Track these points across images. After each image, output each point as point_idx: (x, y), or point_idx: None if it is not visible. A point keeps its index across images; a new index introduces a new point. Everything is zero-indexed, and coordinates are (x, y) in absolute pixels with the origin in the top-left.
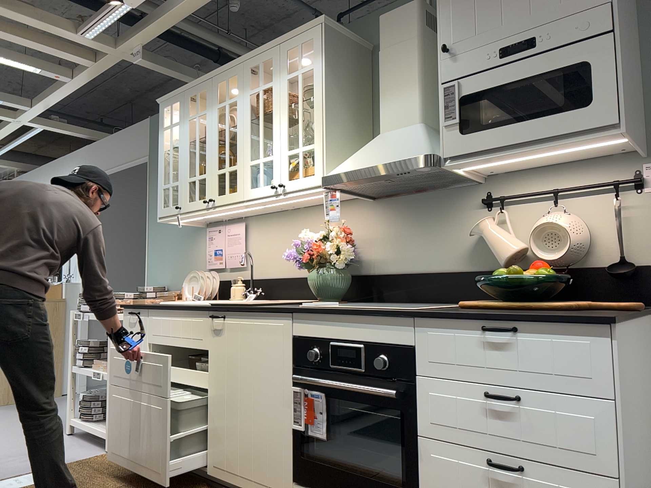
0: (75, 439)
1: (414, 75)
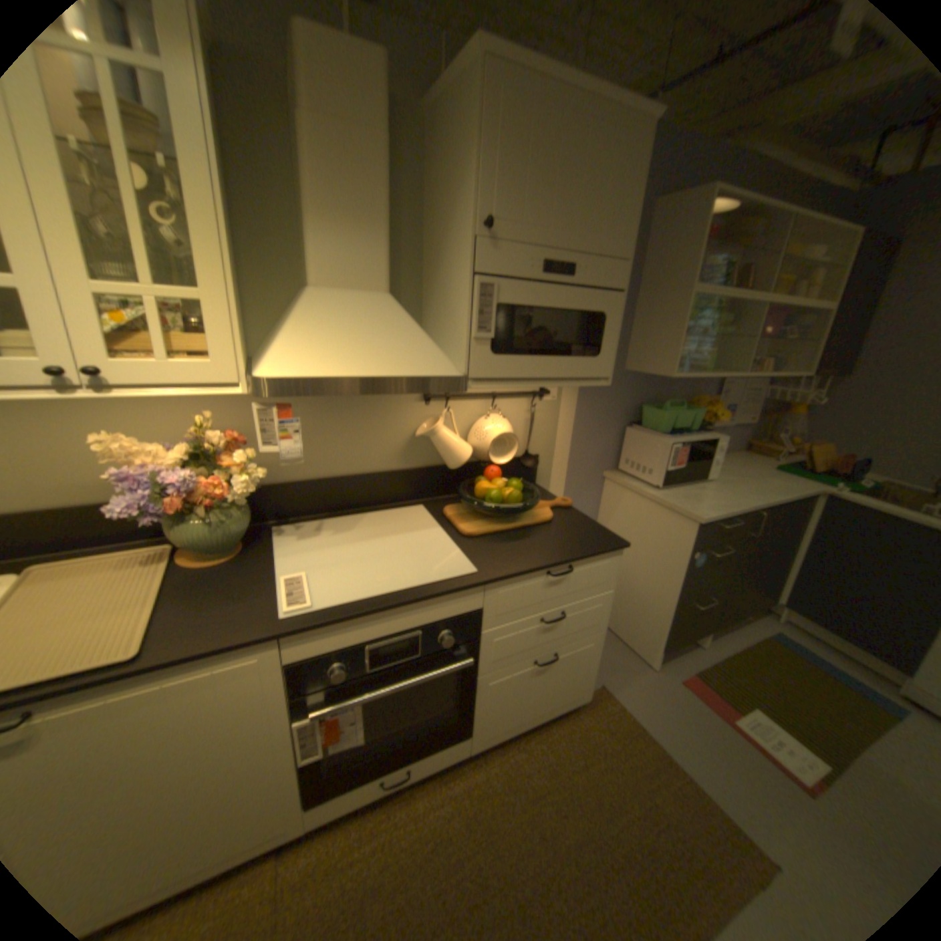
0: None
1: (381, 203)
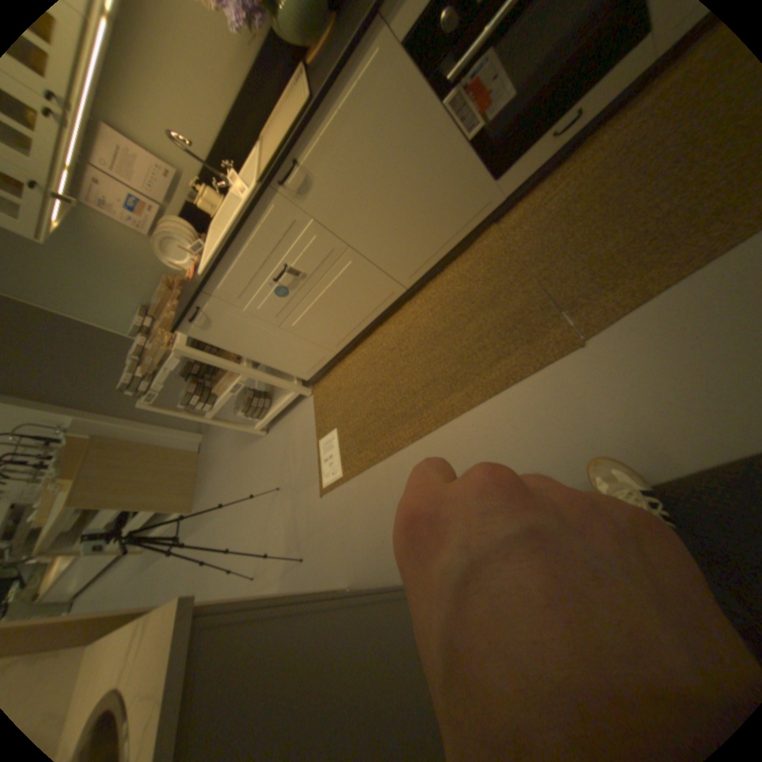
0: (279, 427)
1: None
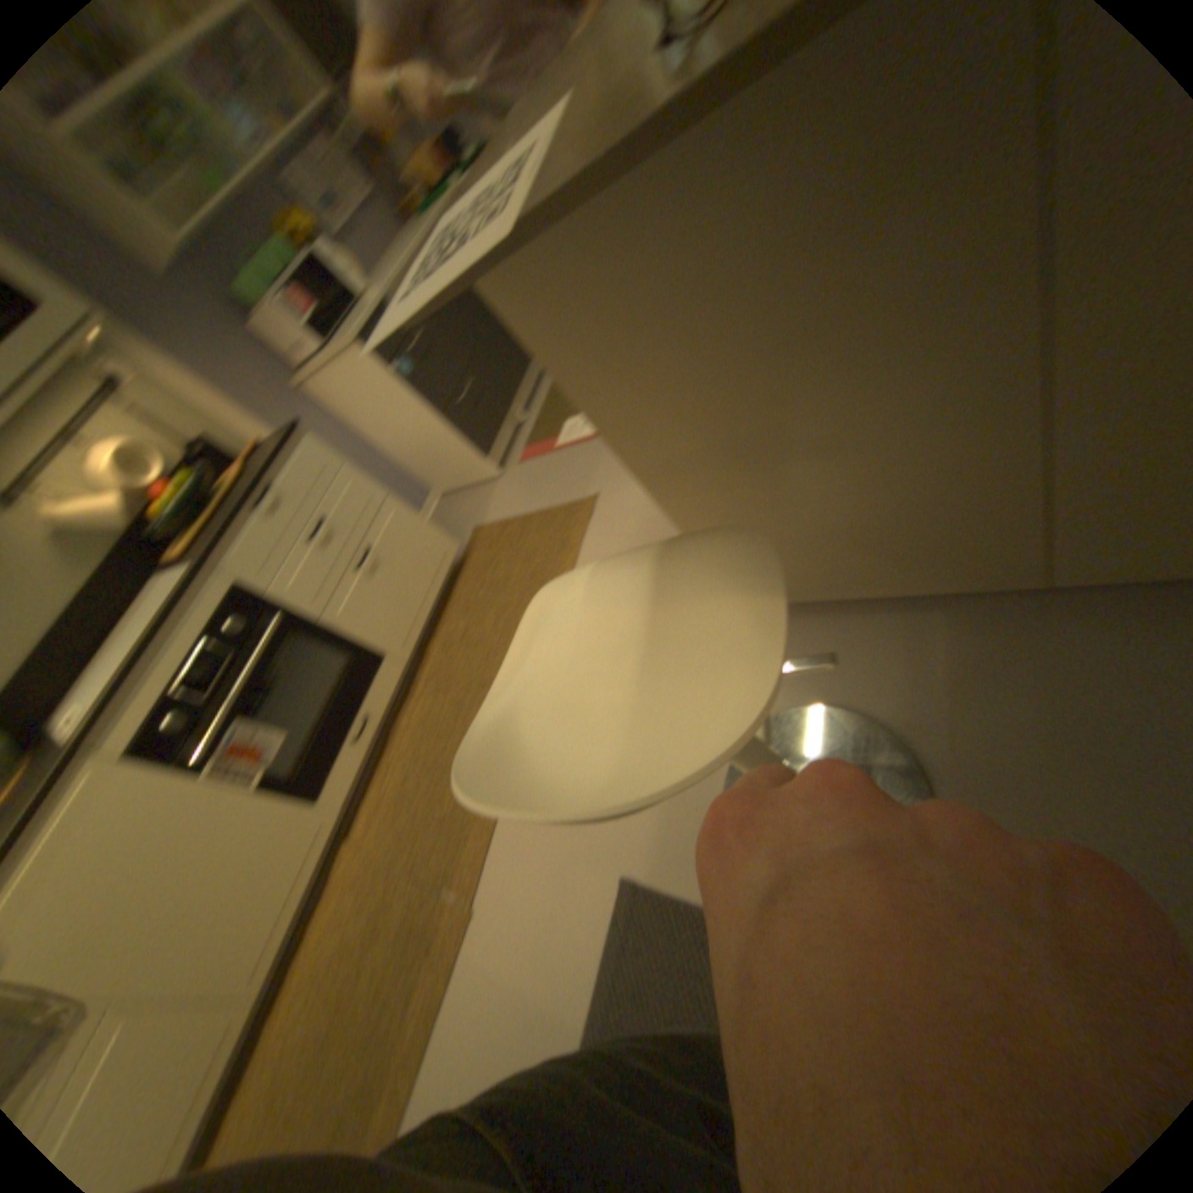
0: None
1: None
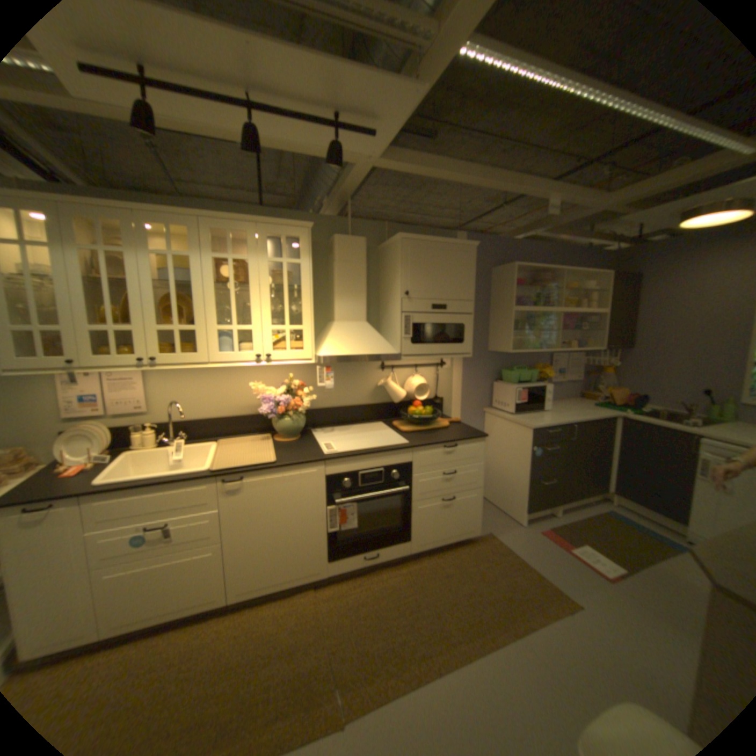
0: None
1: (363, 289)
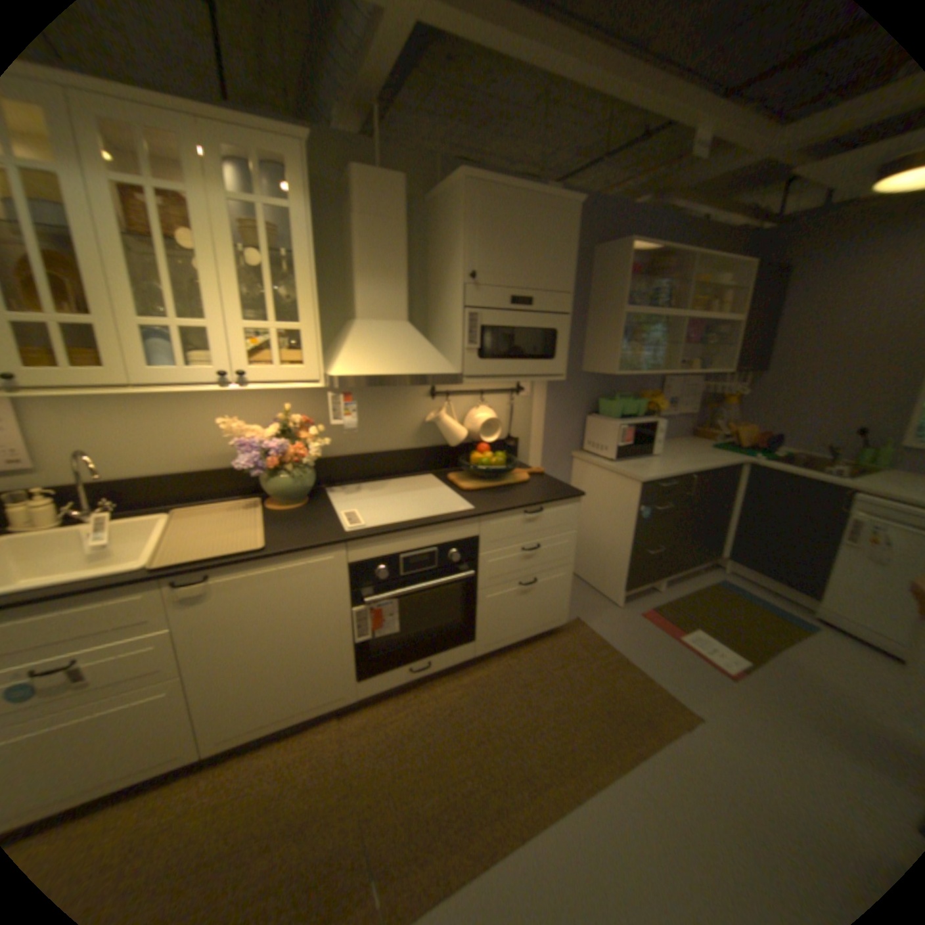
0: None
1: (404, 266)
